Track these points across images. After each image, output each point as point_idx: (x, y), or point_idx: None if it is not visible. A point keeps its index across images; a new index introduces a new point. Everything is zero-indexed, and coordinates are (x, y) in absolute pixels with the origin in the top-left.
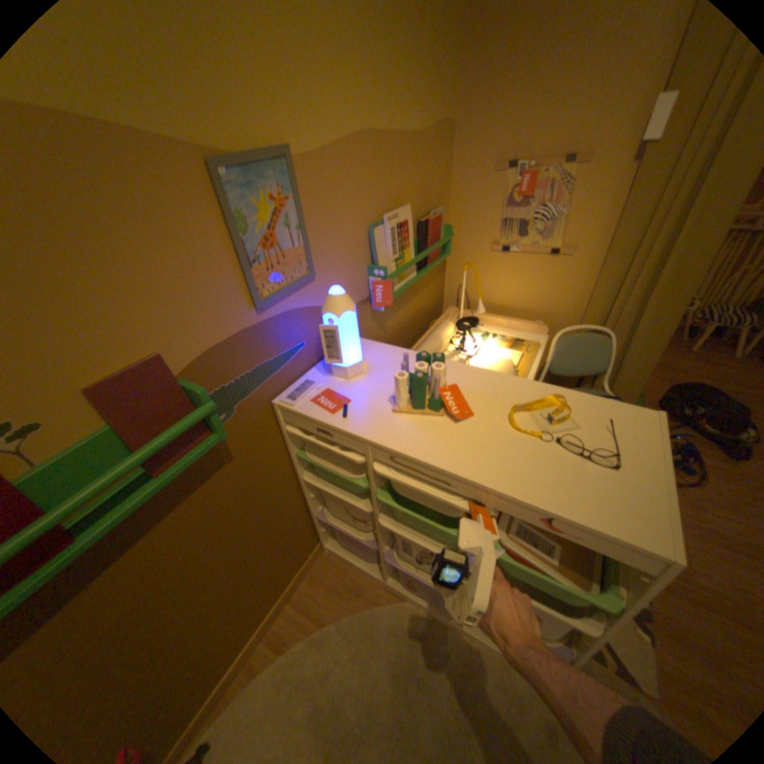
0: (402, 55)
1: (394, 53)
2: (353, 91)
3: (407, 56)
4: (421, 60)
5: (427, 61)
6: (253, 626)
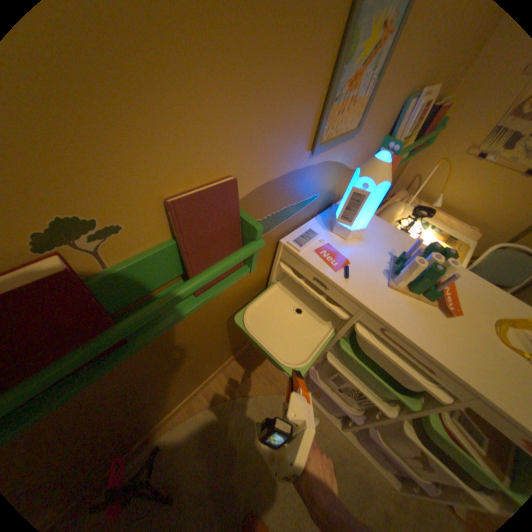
0: None
1: None
2: None
3: None
4: None
5: None
6: (200, 383)
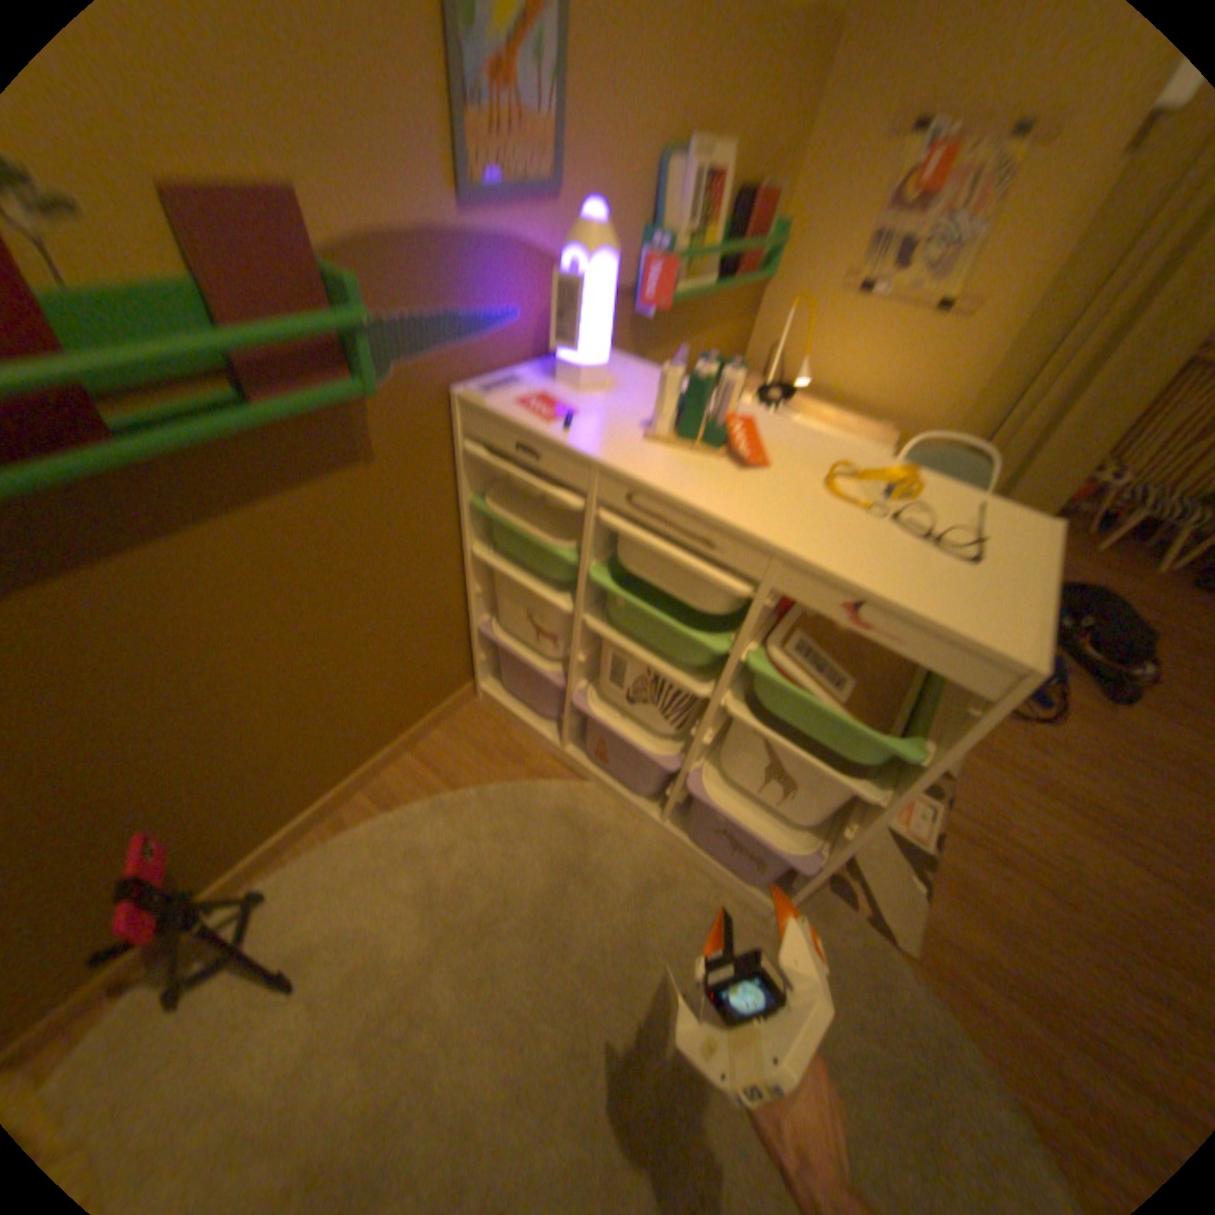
0: None
1: None
2: None
3: None
4: None
5: None
6: (353, 759)
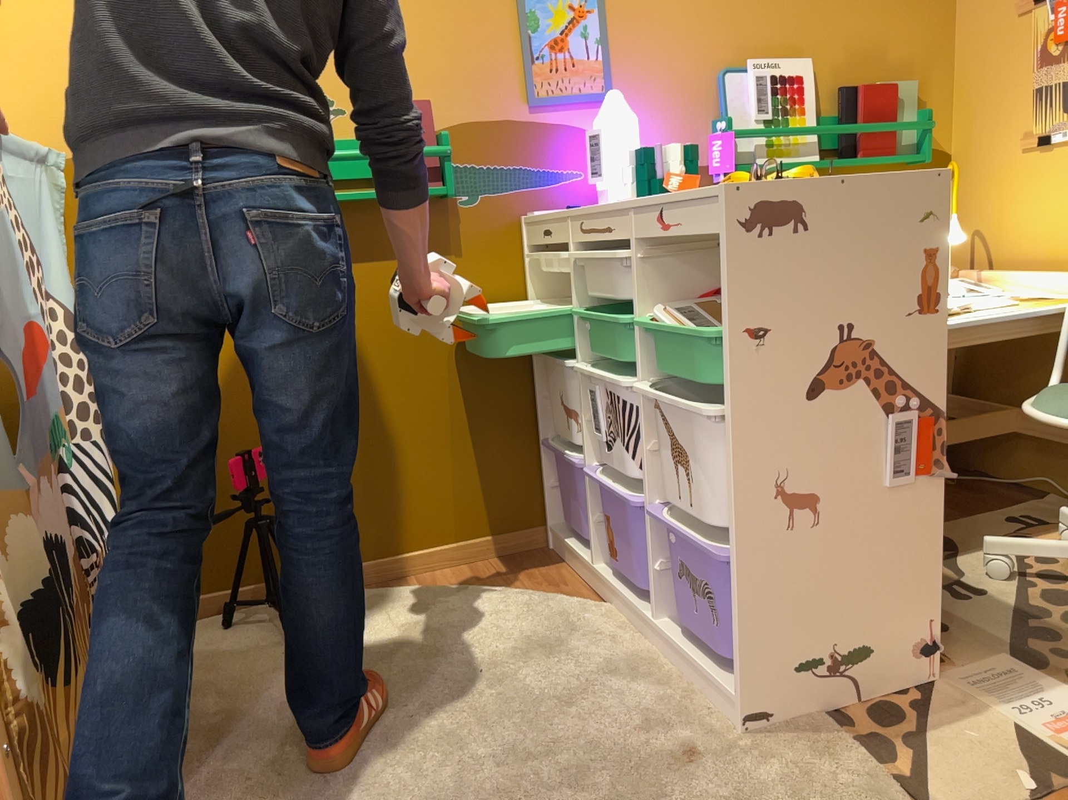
0: None
1: None
2: None
3: None
4: None
5: None
6: (412, 535)
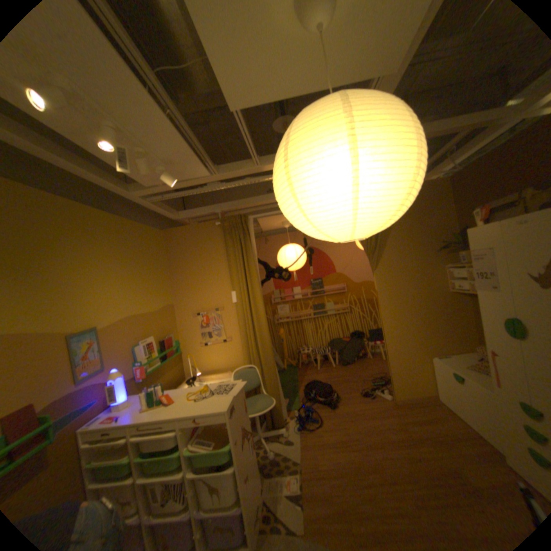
0: (143, 293)
1: (140, 294)
2: (123, 307)
3: (145, 293)
4: (152, 292)
5: (155, 292)
6: None
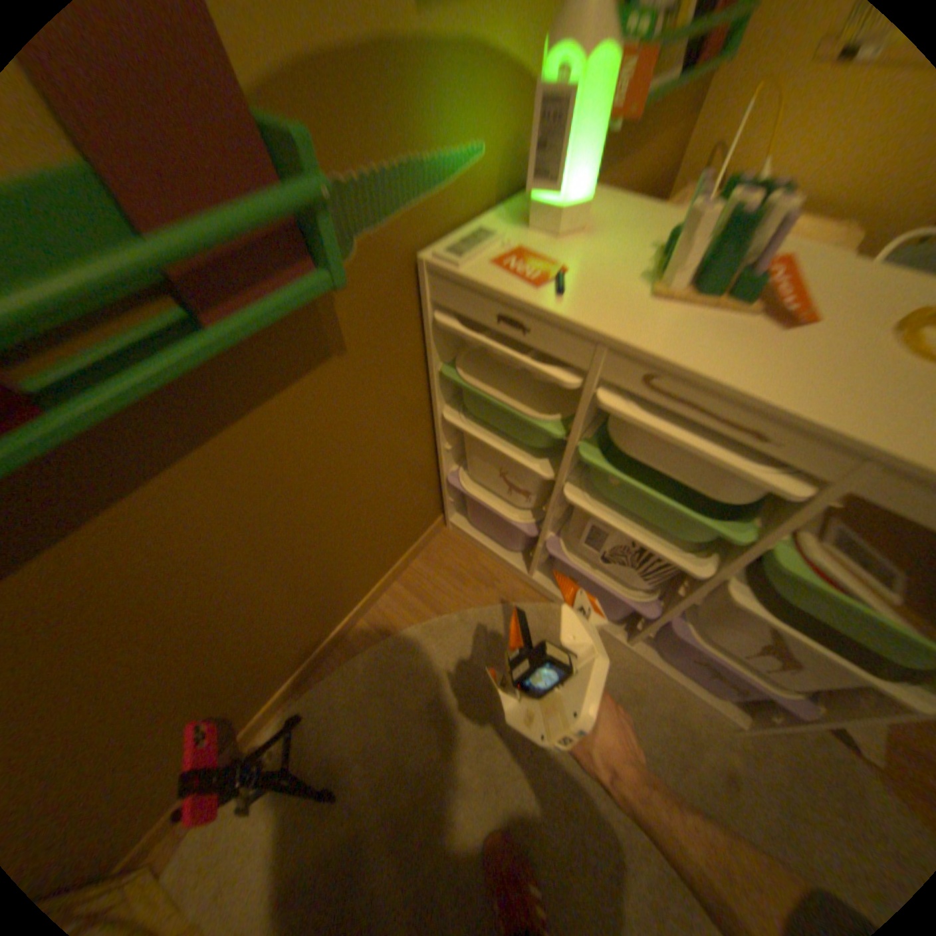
0: None
1: None
2: None
3: None
4: None
5: None
6: (354, 600)
